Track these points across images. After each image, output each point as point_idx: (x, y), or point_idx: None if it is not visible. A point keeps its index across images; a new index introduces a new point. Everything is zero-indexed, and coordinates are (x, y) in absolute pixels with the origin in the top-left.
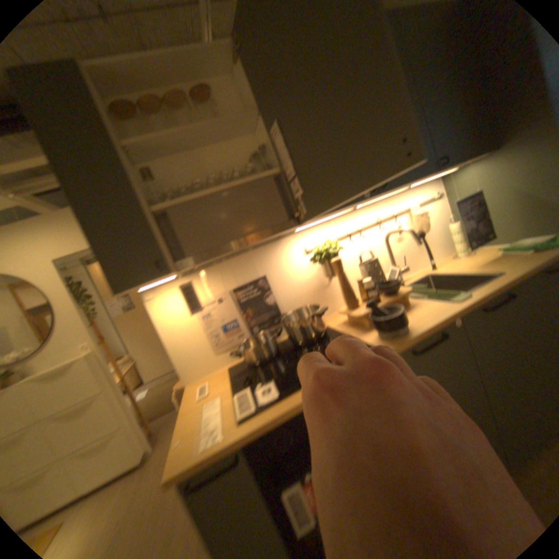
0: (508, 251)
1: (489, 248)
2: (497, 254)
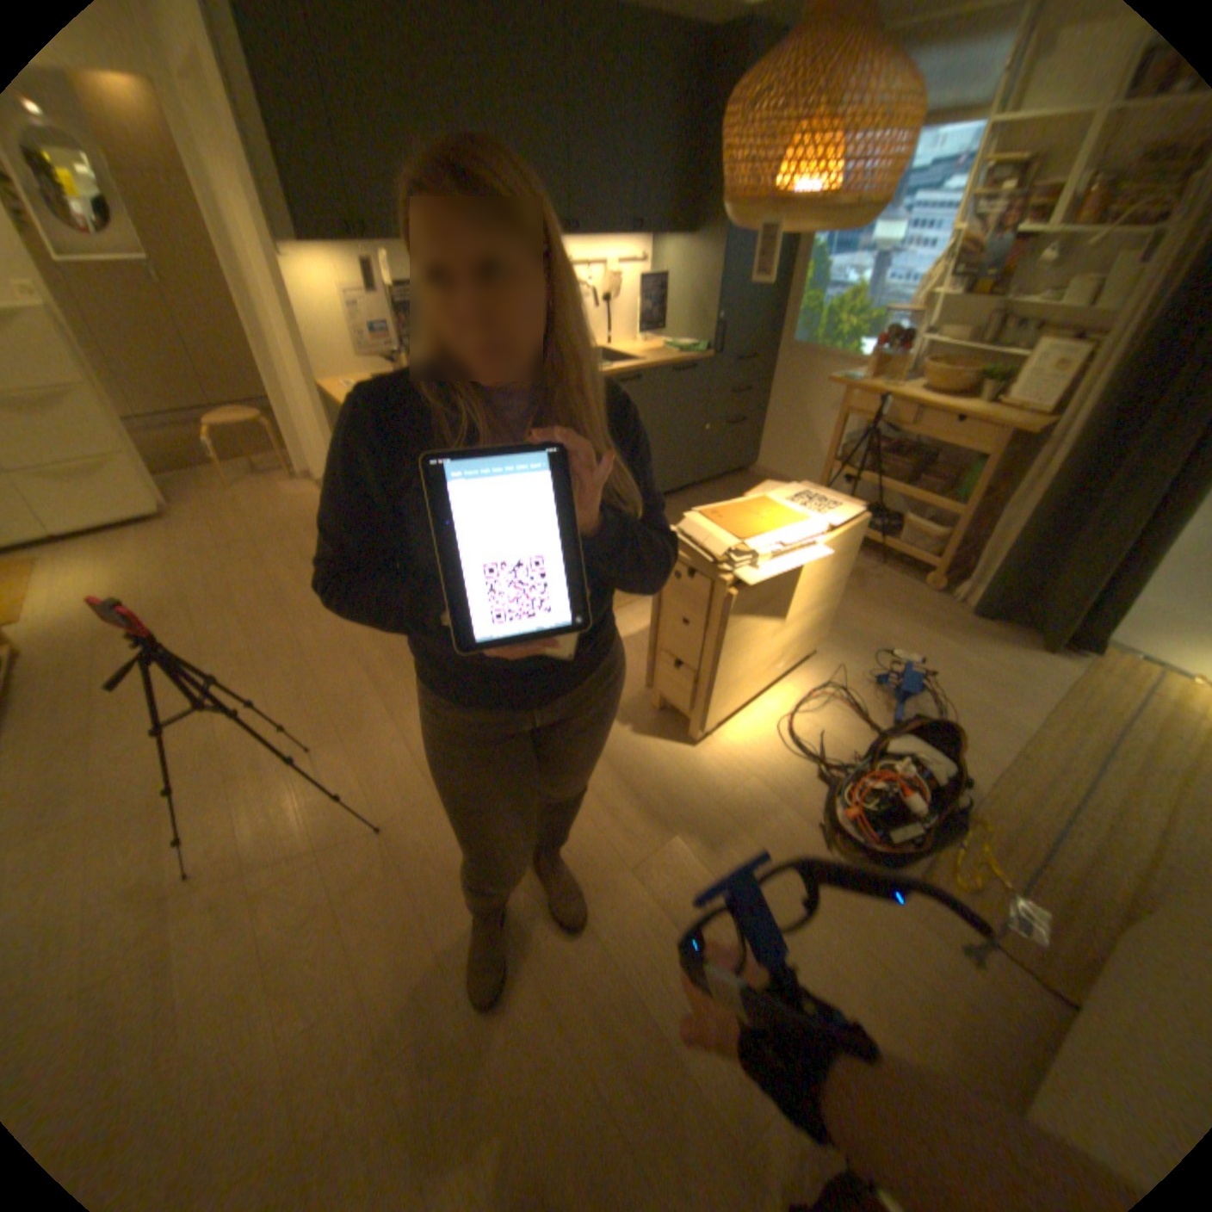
0: (665, 346)
1: (661, 342)
2: (658, 347)
